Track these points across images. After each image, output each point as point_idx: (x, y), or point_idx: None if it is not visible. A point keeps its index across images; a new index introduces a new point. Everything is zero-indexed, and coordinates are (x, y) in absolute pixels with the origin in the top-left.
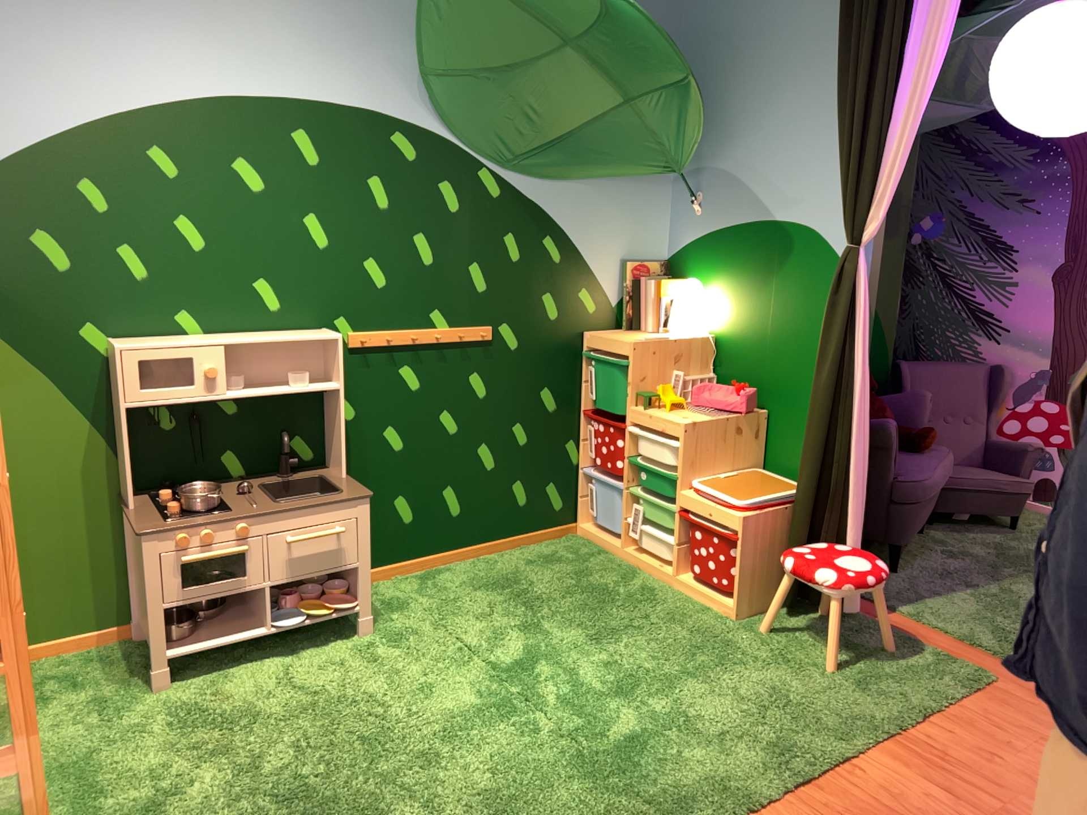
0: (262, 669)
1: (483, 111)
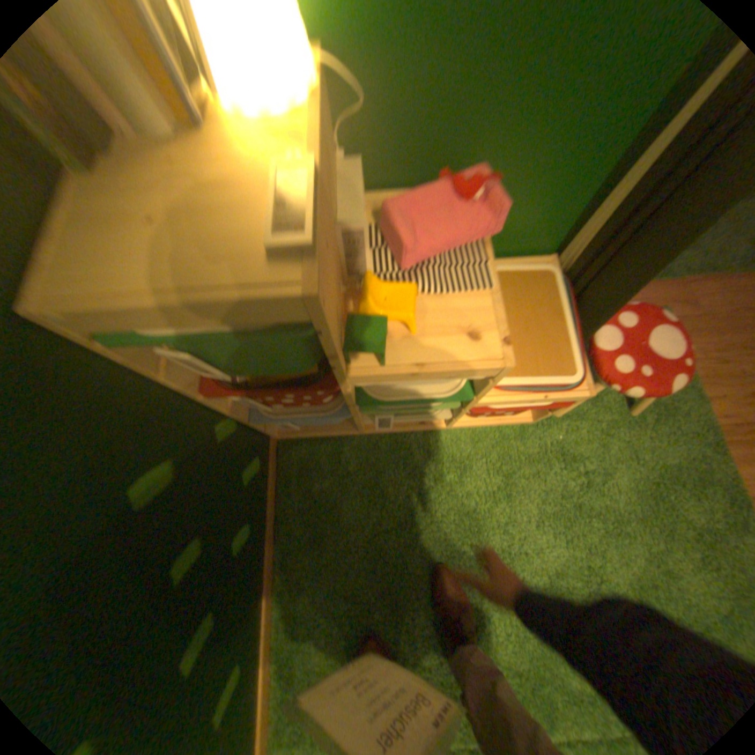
0: None
1: None
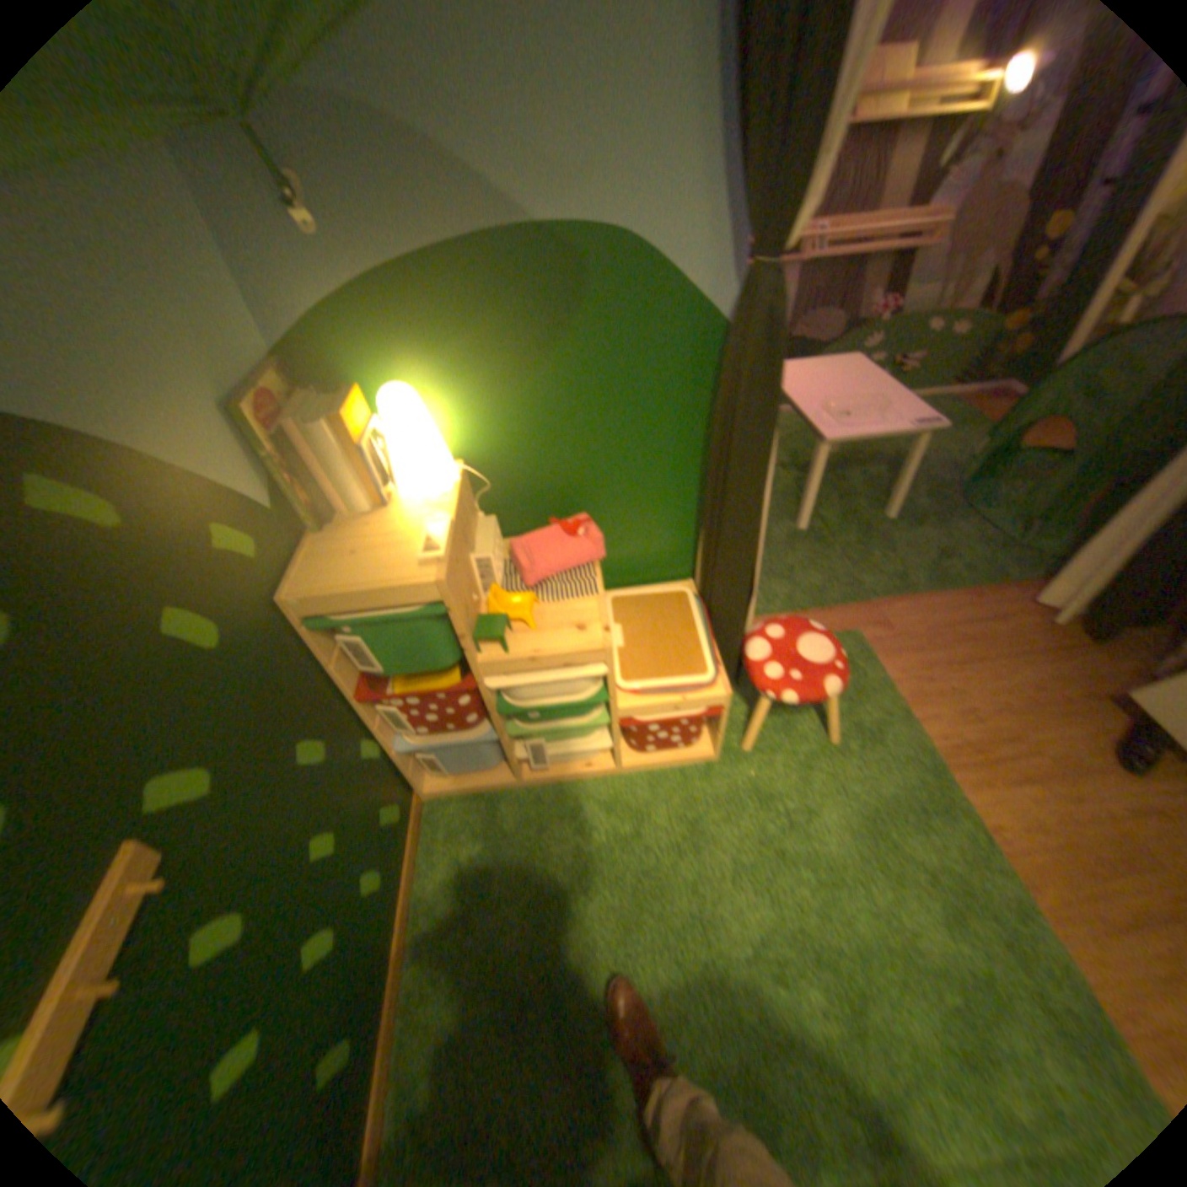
0: None
1: None
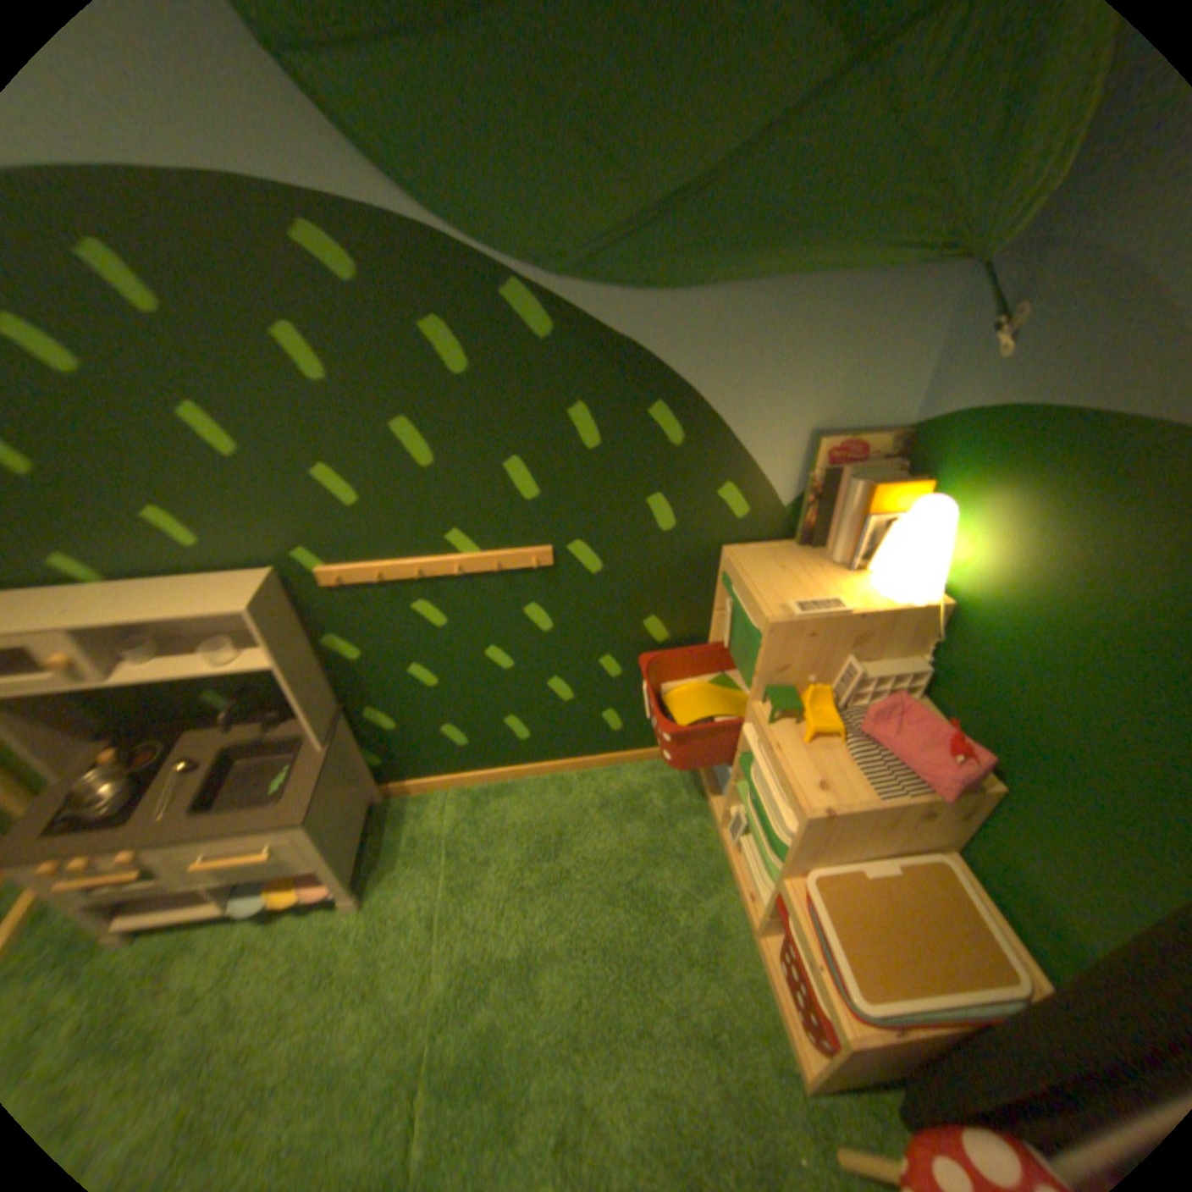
0: (226, 940)
1: (472, 143)
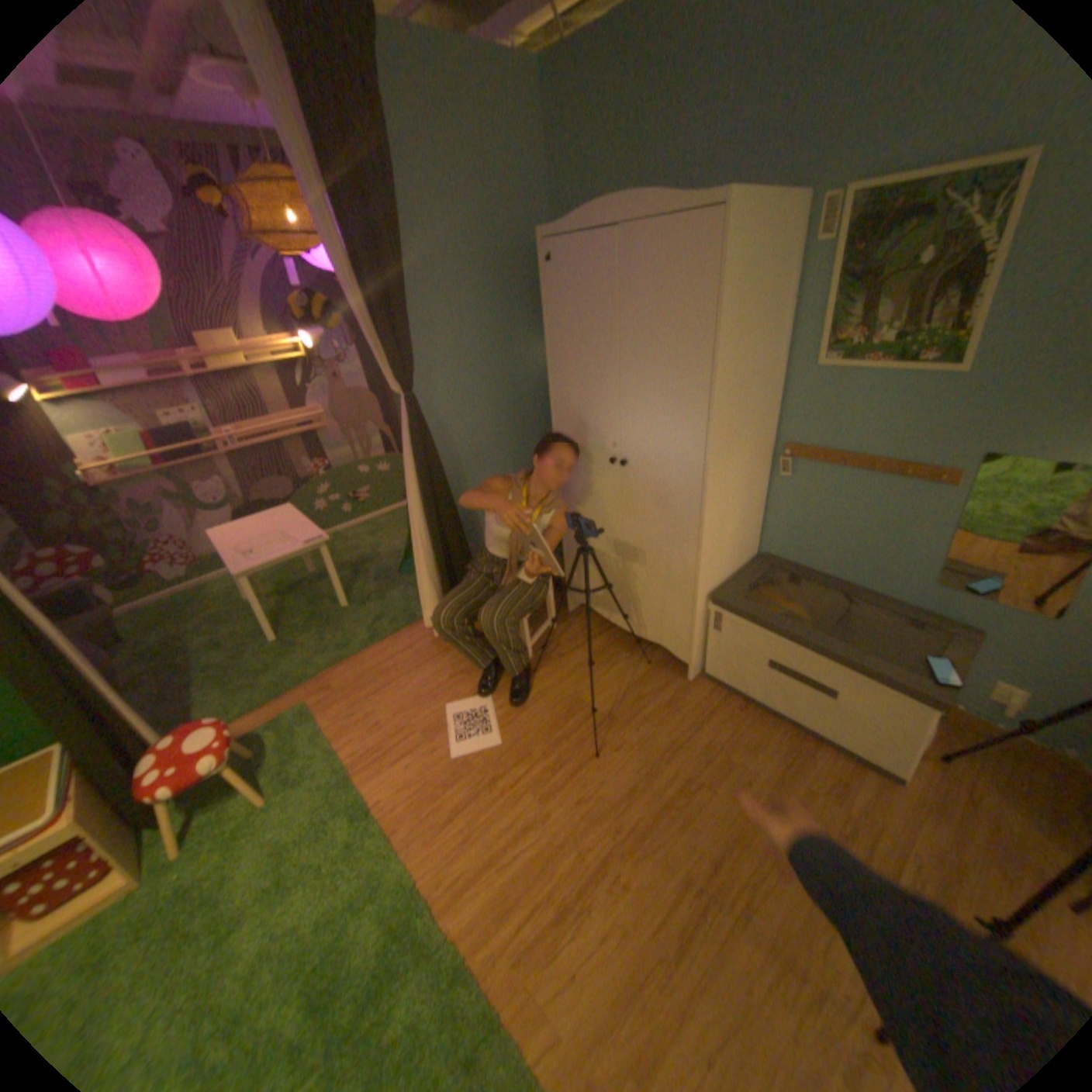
0: None
1: None
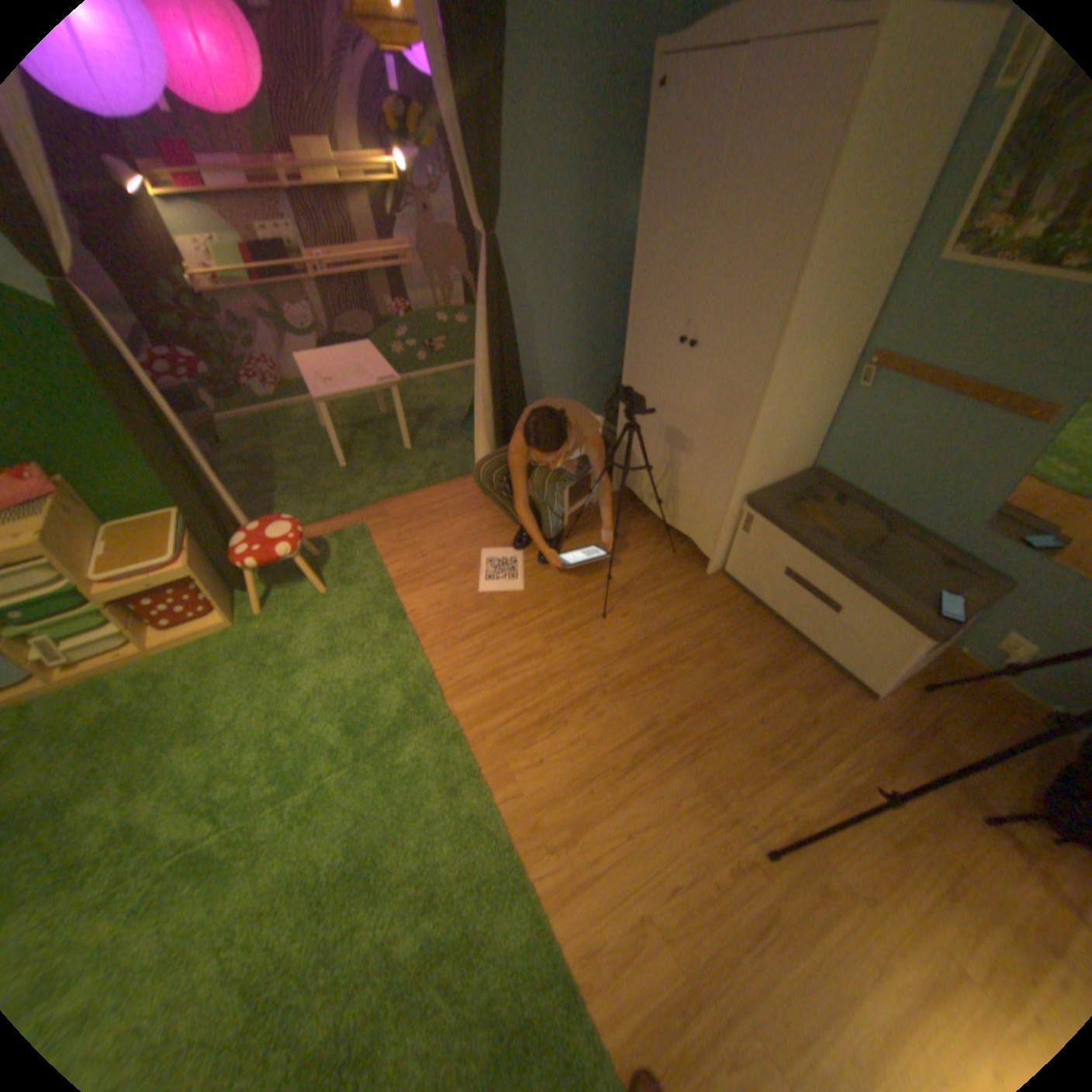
0: None
1: None
